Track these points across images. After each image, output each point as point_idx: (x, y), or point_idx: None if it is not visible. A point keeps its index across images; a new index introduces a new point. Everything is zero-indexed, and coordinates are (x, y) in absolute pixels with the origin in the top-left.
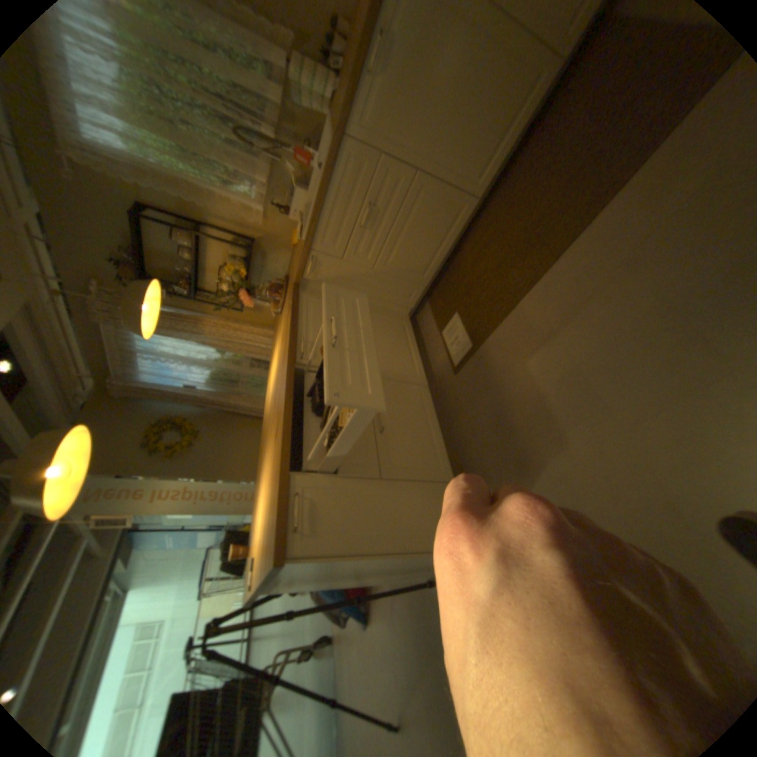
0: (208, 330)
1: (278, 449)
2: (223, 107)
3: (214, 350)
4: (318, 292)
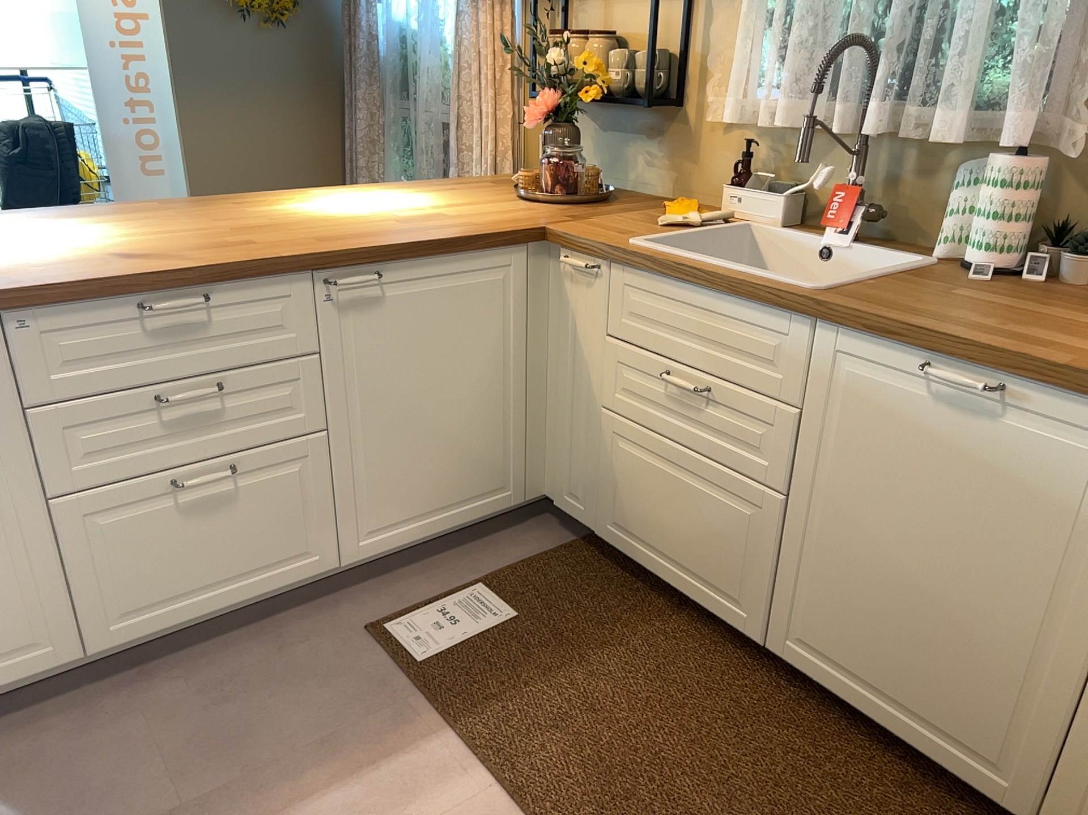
0: (484, 20)
1: (71, 271)
2: (898, 4)
3: (458, 35)
4: (540, 282)
